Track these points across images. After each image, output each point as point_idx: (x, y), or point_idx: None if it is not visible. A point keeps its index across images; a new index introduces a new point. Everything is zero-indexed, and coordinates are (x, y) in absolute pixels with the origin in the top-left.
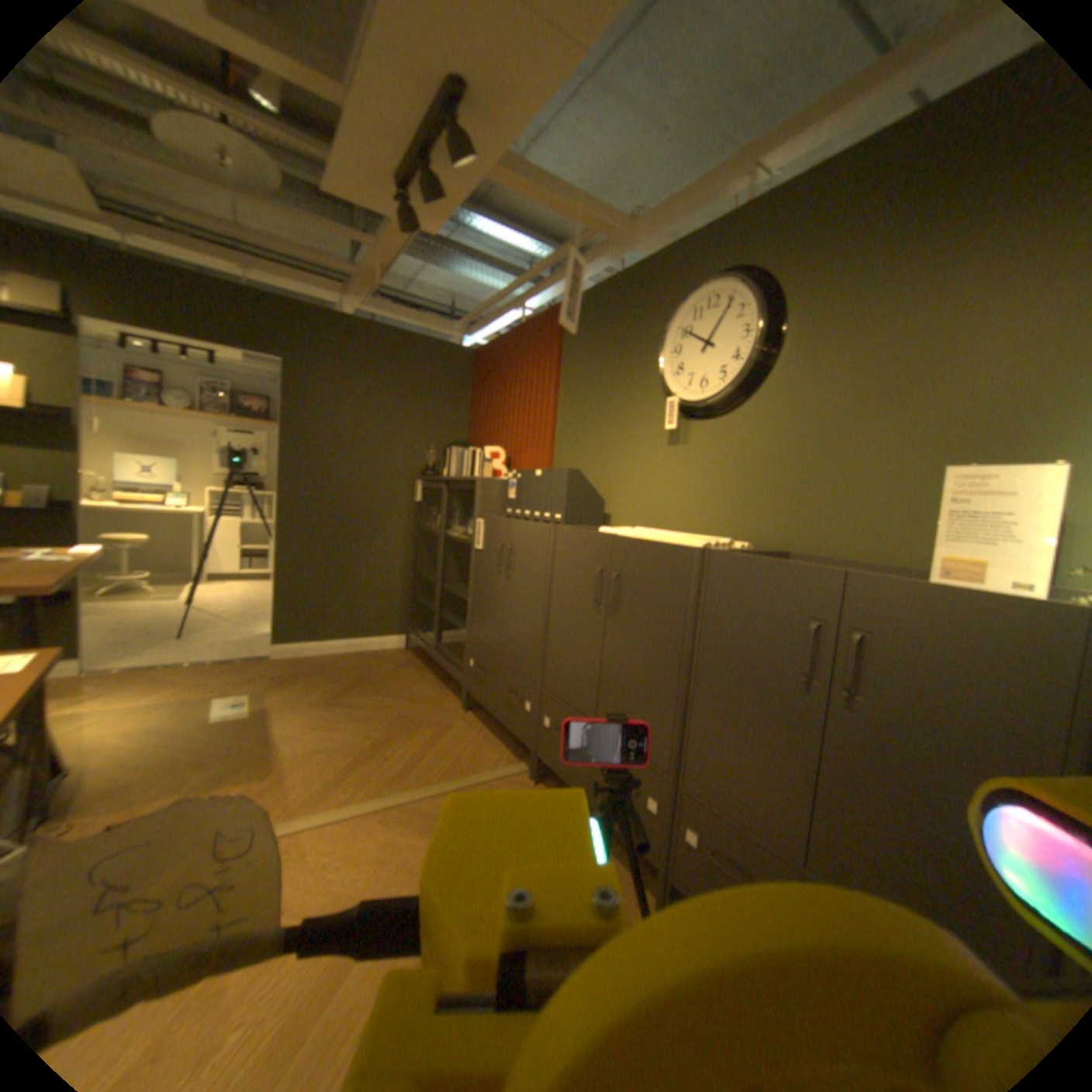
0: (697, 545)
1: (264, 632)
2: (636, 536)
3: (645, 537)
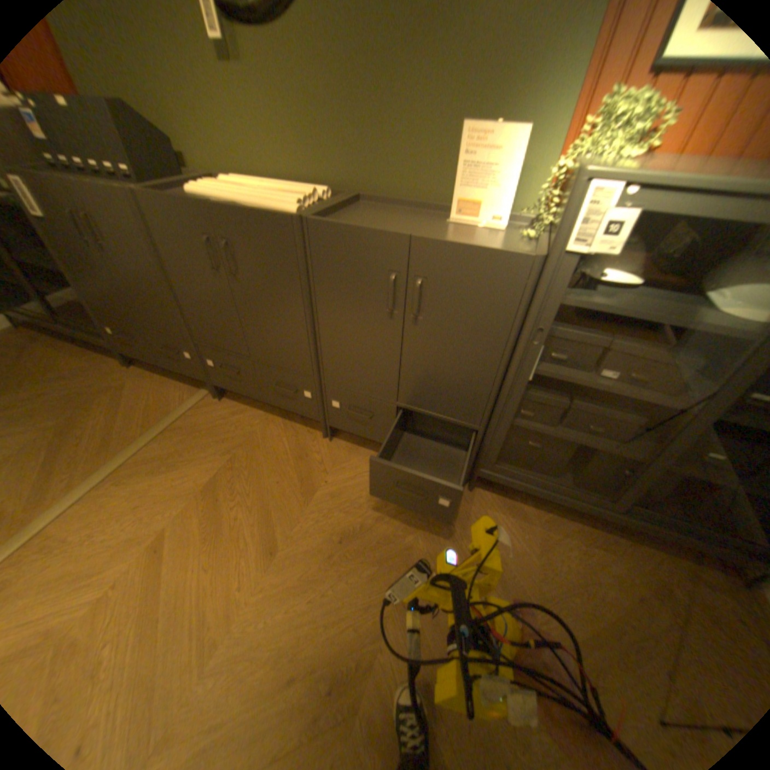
0: (292, 210)
1: None
2: (230, 199)
3: (240, 201)
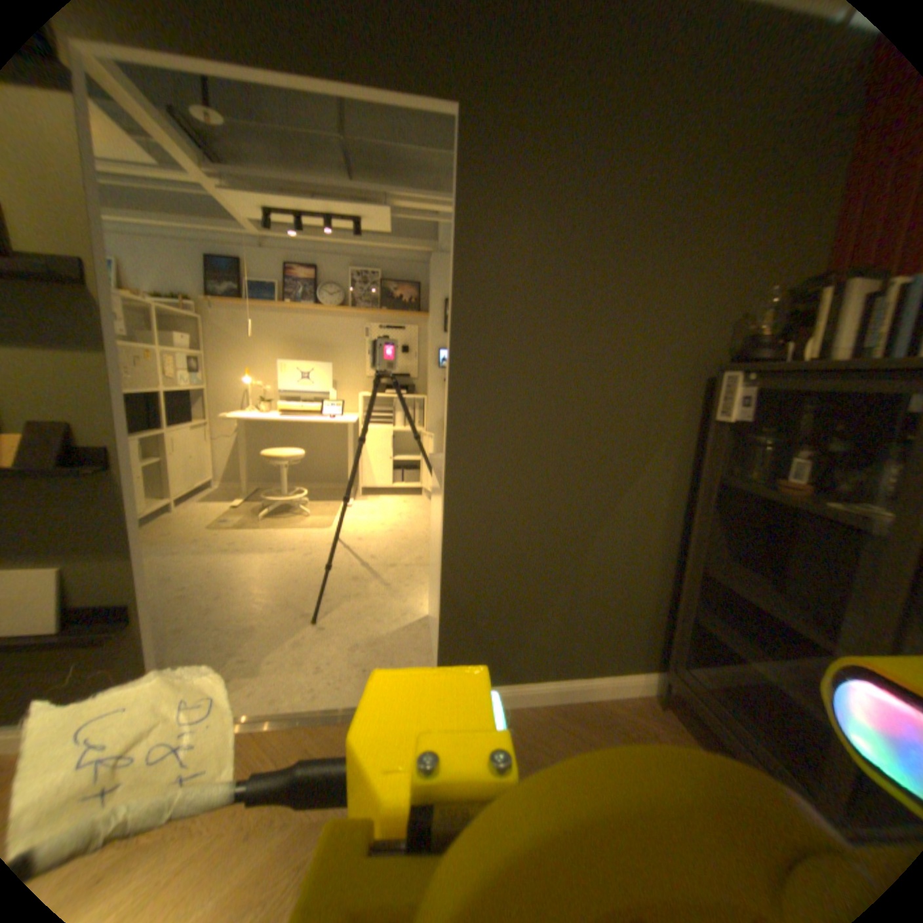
0: None
1: (420, 620)
2: None
3: None
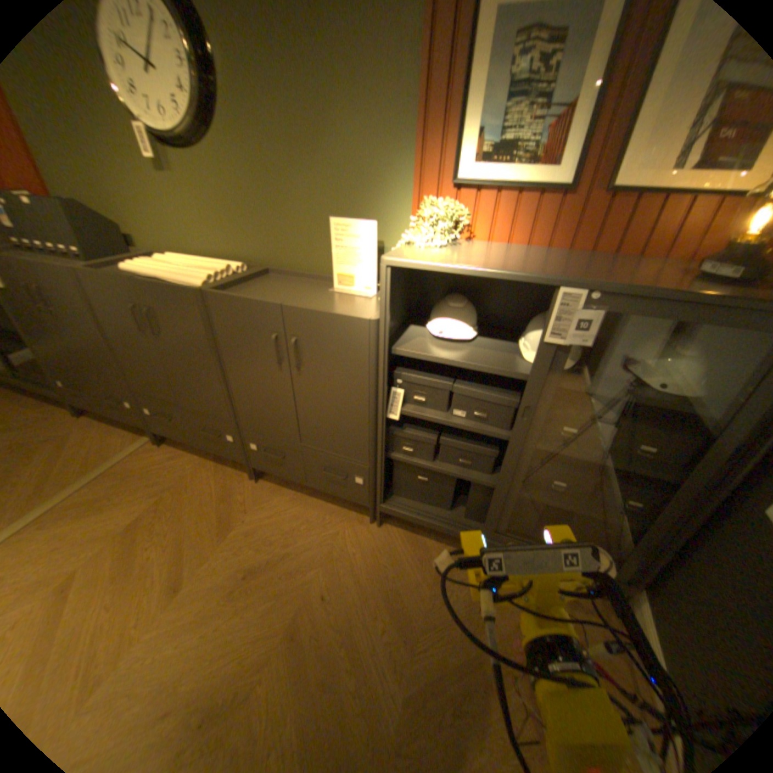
0: (198, 283)
1: None
2: (152, 274)
3: (159, 275)
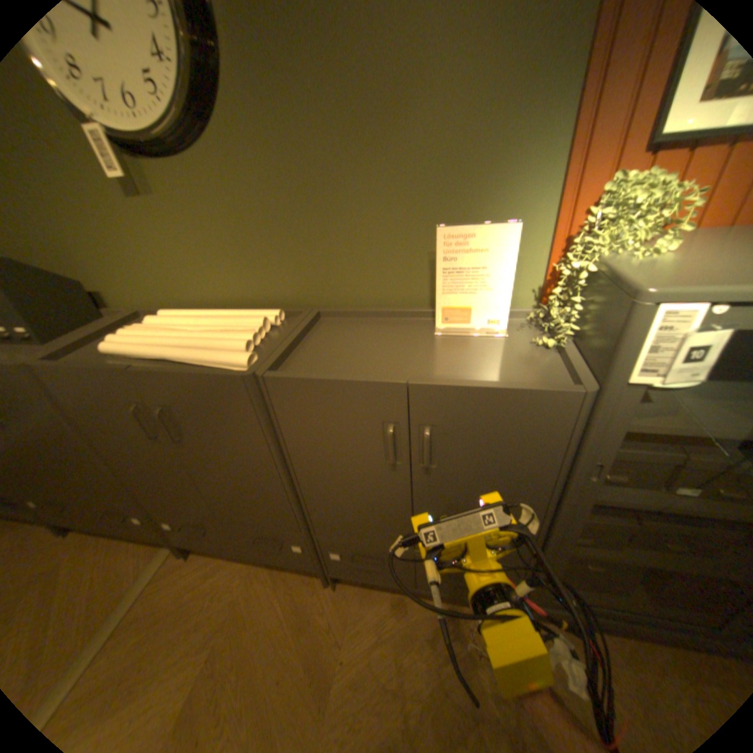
0: (241, 361)
1: None
2: (158, 354)
3: (171, 355)
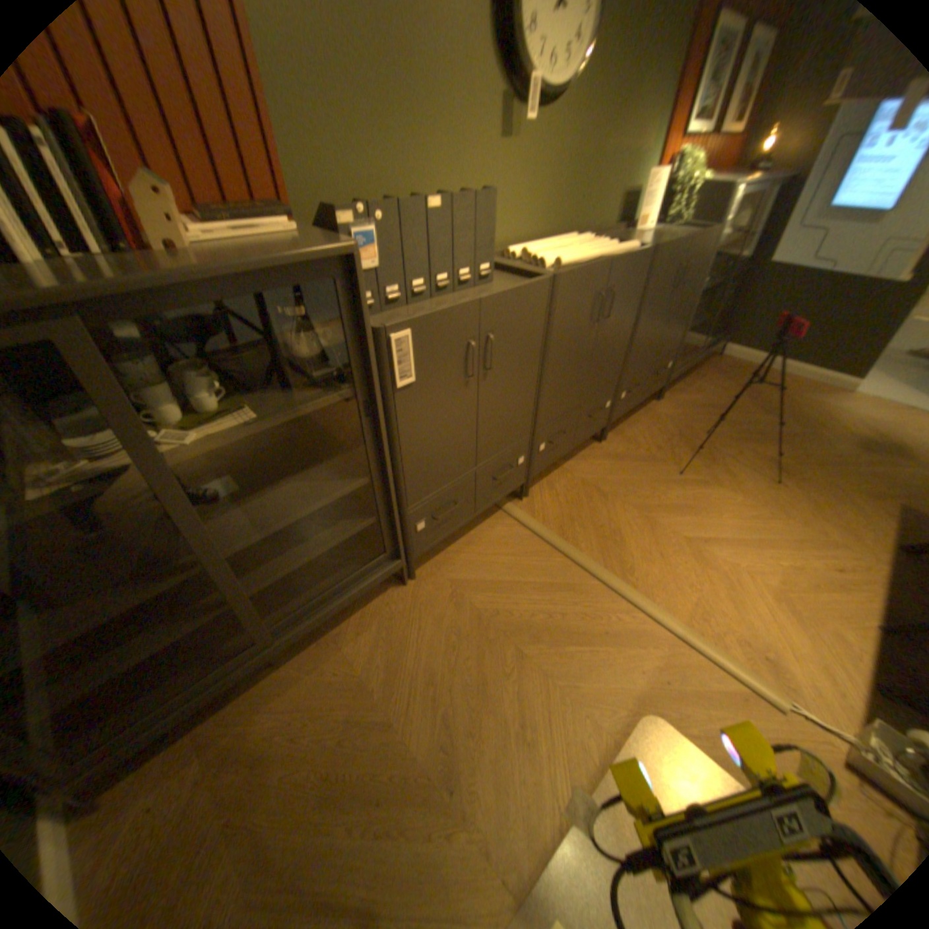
0: (637, 246)
1: None
2: (598, 255)
3: (605, 253)
